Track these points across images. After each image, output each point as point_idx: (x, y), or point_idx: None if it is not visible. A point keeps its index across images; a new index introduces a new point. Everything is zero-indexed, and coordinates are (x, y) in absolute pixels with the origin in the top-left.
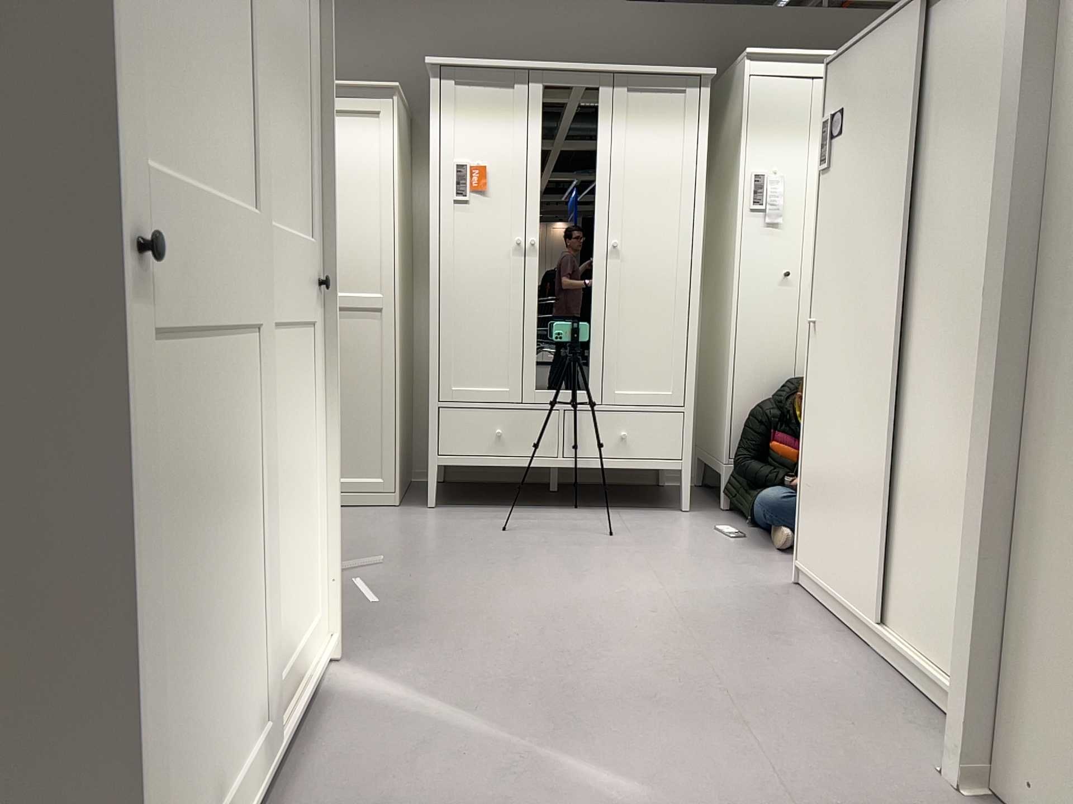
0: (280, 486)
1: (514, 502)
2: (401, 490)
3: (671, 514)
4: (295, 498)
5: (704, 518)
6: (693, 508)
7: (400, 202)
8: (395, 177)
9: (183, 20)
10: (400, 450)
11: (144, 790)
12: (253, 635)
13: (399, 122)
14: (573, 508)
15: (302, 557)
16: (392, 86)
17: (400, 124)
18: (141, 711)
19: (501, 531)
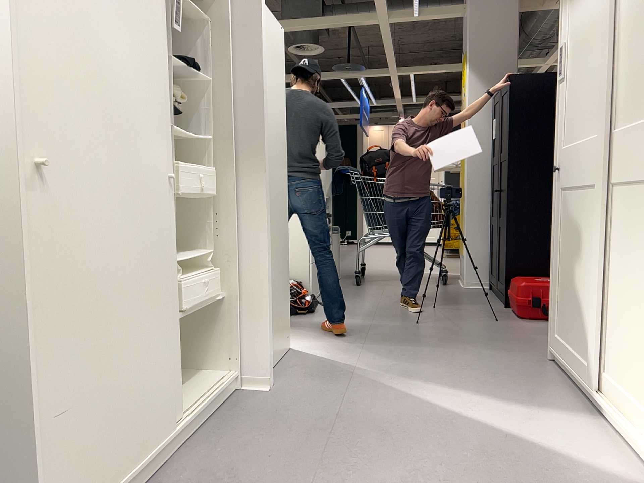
0: (625, 278)
1: None
2: None
3: None
4: (639, 299)
5: None
6: None
7: None
8: None
9: (575, 93)
10: None
11: (552, 296)
12: (585, 316)
13: None
14: None
15: (643, 348)
16: None
17: None
18: (553, 276)
19: None
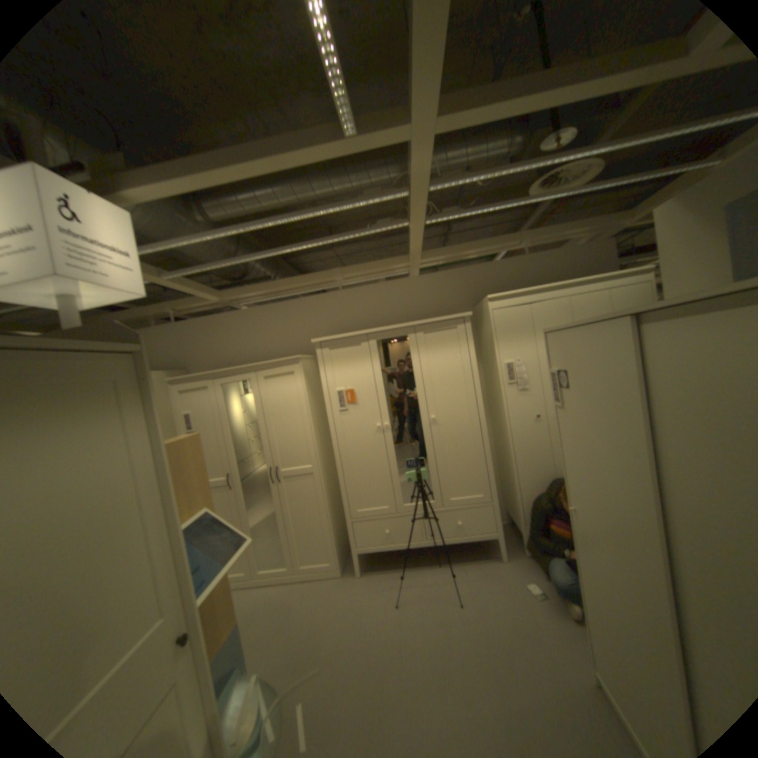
0: None
1: (405, 562)
2: (342, 565)
3: (496, 569)
4: None
5: (516, 572)
6: (508, 558)
7: (313, 415)
8: (308, 404)
9: None
10: (337, 544)
11: None
12: None
13: (305, 374)
14: (437, 567)
15: None
16: (297, 358)
17: (306, 374)
18: None
19: (395, 607)
